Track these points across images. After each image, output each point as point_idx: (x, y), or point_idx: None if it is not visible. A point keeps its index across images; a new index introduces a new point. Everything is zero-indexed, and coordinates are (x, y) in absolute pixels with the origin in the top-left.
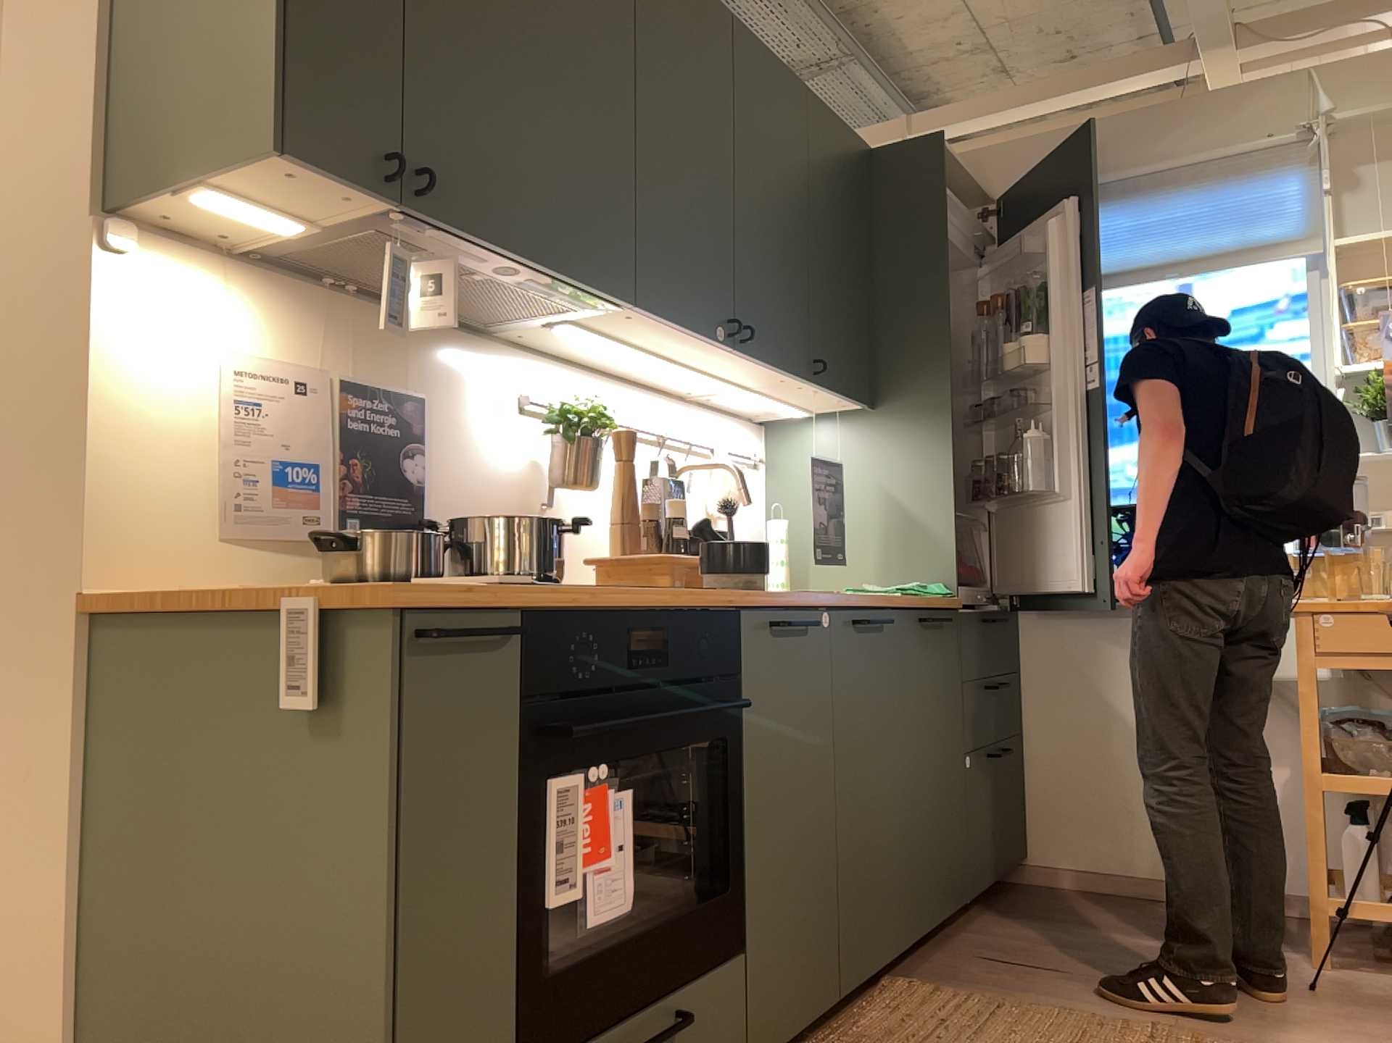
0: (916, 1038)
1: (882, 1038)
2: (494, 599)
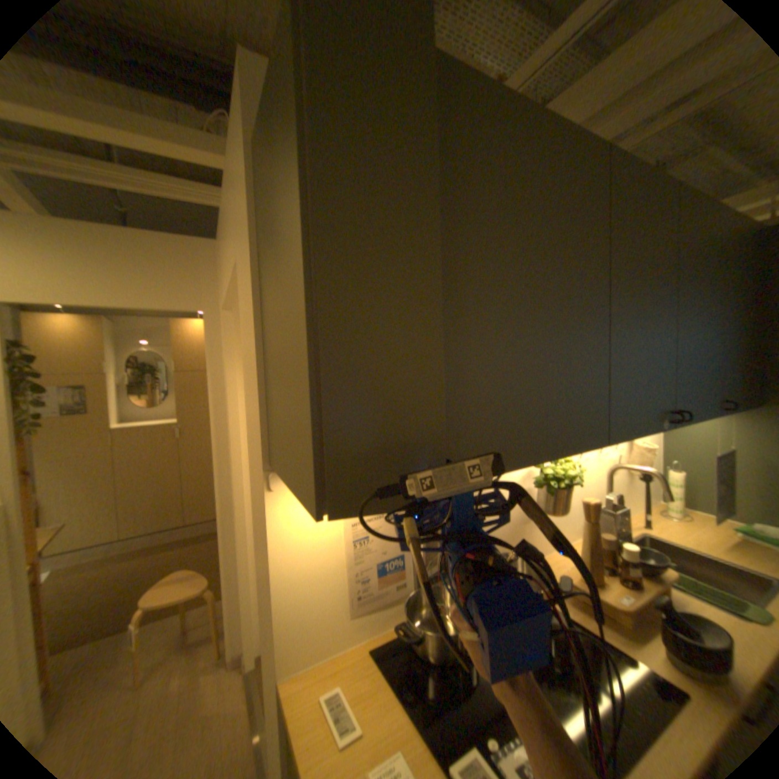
0: None
1: None
2: None
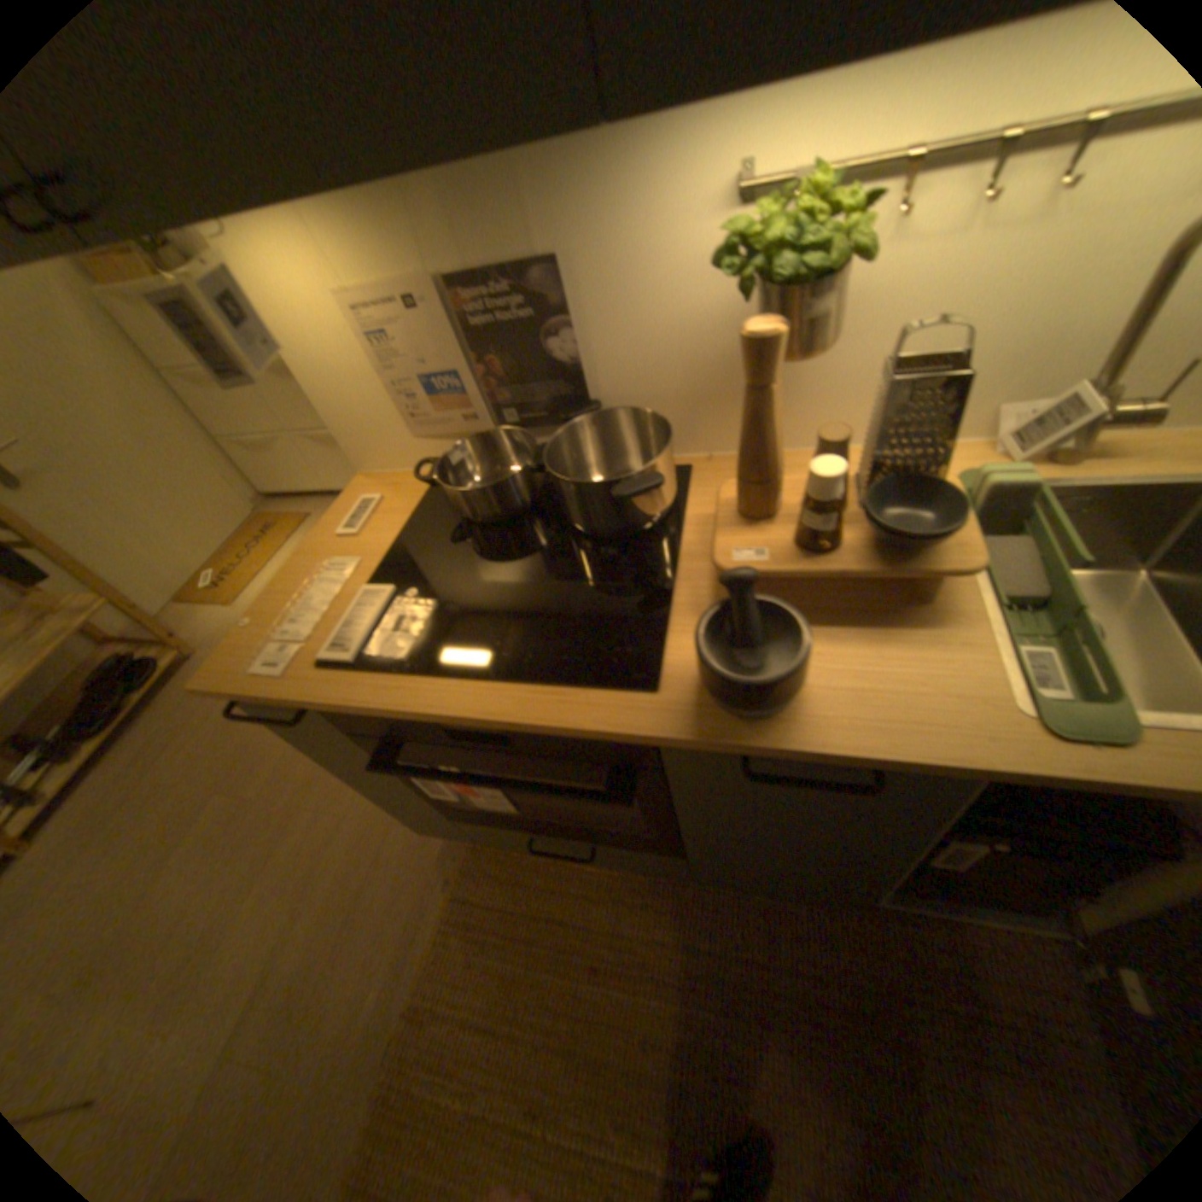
0: (922, 996)
1: (898, 960)
2: (265, 702)
